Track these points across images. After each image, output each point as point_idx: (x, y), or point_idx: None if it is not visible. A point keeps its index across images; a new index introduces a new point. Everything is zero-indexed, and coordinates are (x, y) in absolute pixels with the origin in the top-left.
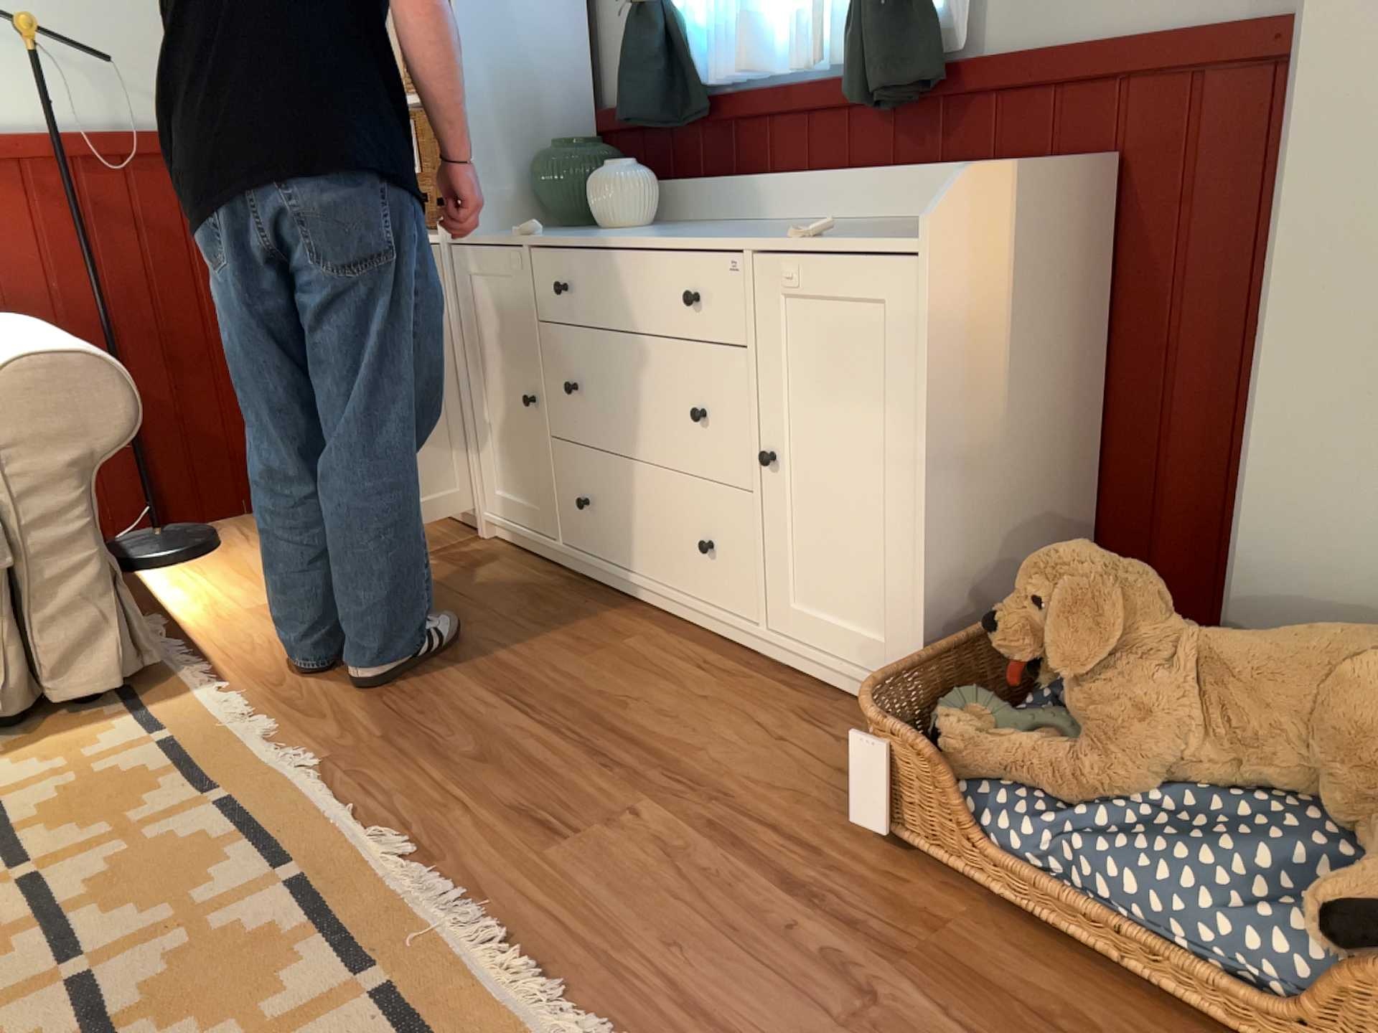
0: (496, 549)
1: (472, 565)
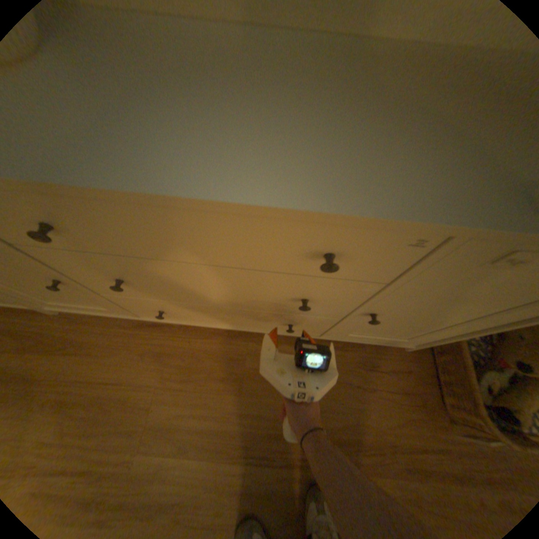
0: (77, 319)
1: (79, 347)
